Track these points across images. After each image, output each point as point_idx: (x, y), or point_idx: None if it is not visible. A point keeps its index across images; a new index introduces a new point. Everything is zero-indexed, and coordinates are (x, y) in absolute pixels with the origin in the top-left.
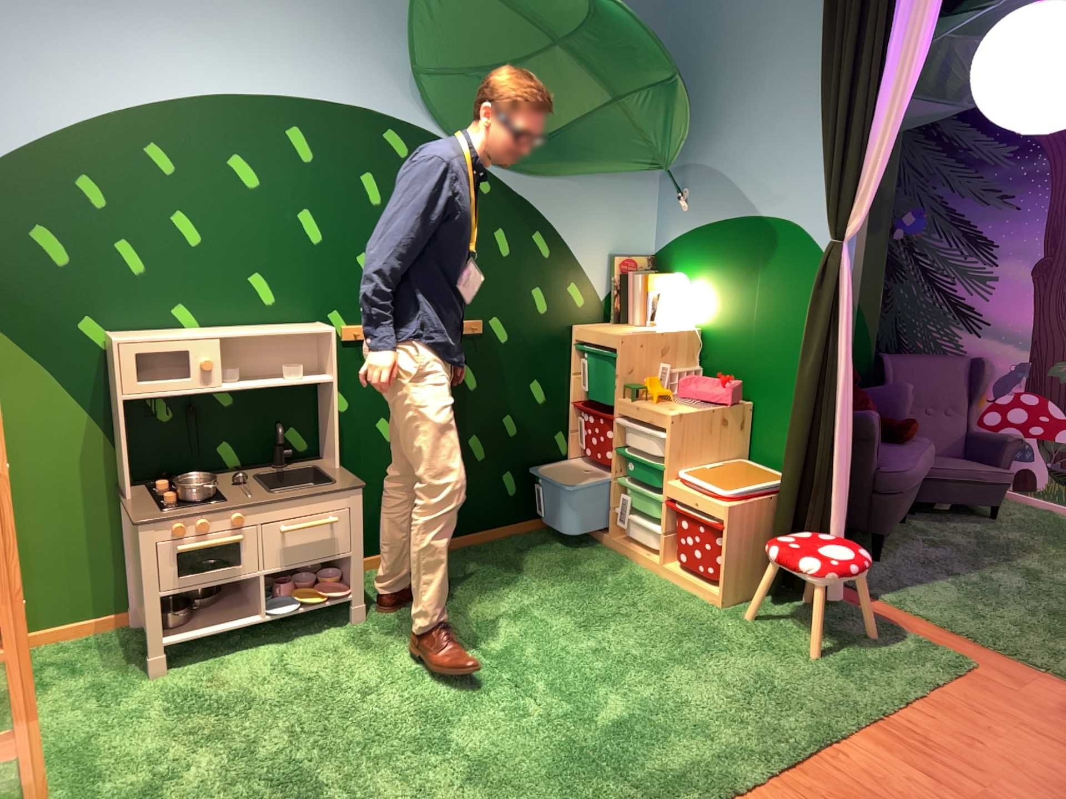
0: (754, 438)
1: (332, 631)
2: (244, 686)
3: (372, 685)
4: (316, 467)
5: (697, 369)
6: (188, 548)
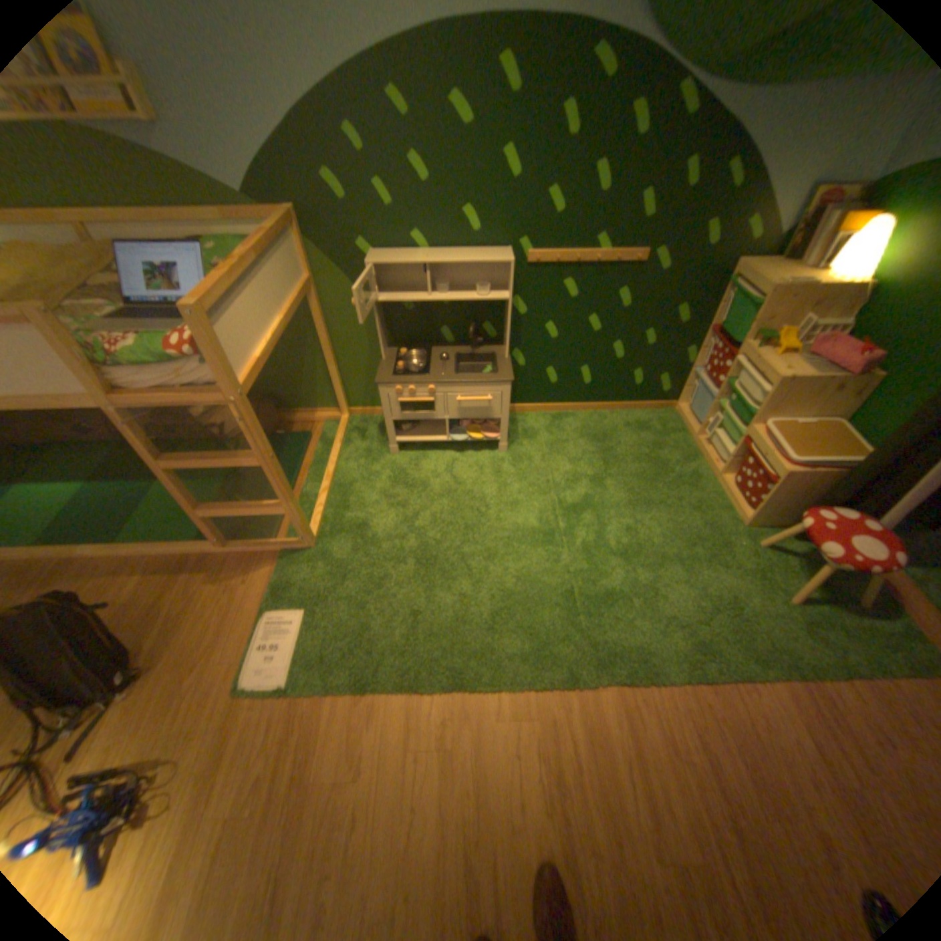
0: (866, 405)
1: (486, 453)
2: (428, 476)
3: (487, 501)
4: (494, 354)
5: (847, 325)
6: (402, 402)
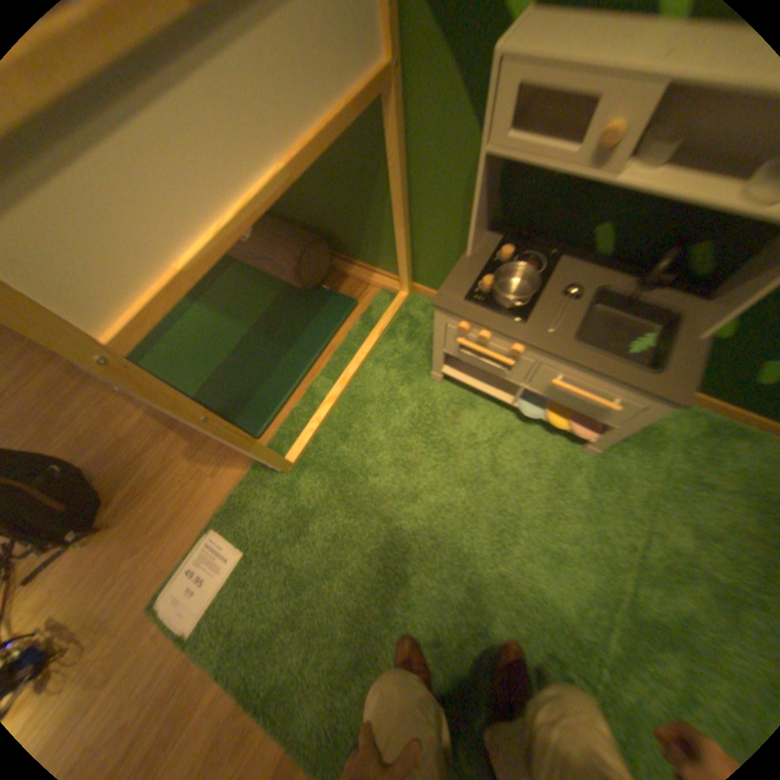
0: None
1: (563, 442)
2: (463, 438)
3: (523, 529)
4: (684, 317)
5: None
6: (465, 345)
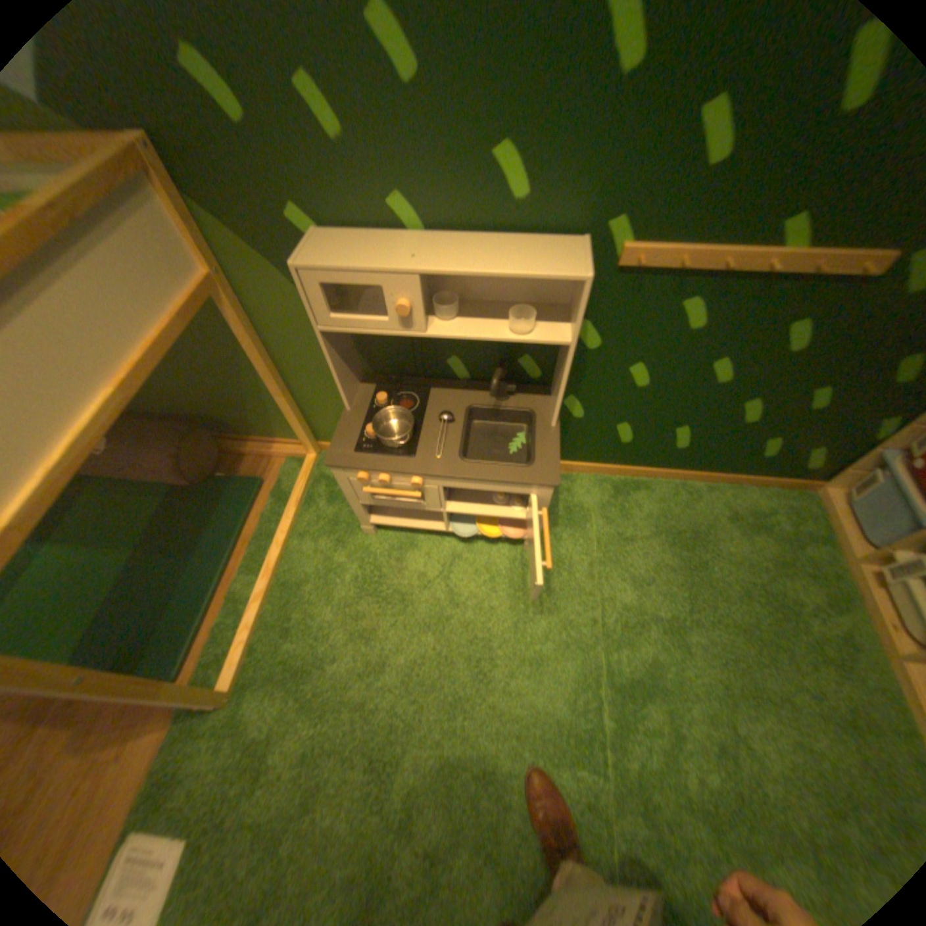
0: None
1: (505, 548)
2: (413, 582)
3: (495, 649)
4: (535, 414)
5: None
6: (371, 493)
